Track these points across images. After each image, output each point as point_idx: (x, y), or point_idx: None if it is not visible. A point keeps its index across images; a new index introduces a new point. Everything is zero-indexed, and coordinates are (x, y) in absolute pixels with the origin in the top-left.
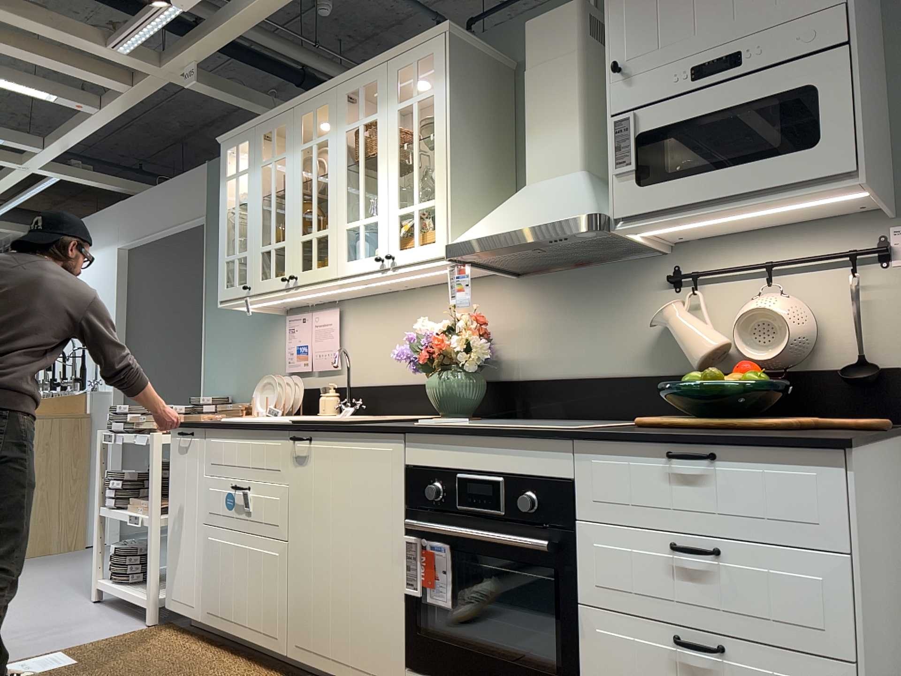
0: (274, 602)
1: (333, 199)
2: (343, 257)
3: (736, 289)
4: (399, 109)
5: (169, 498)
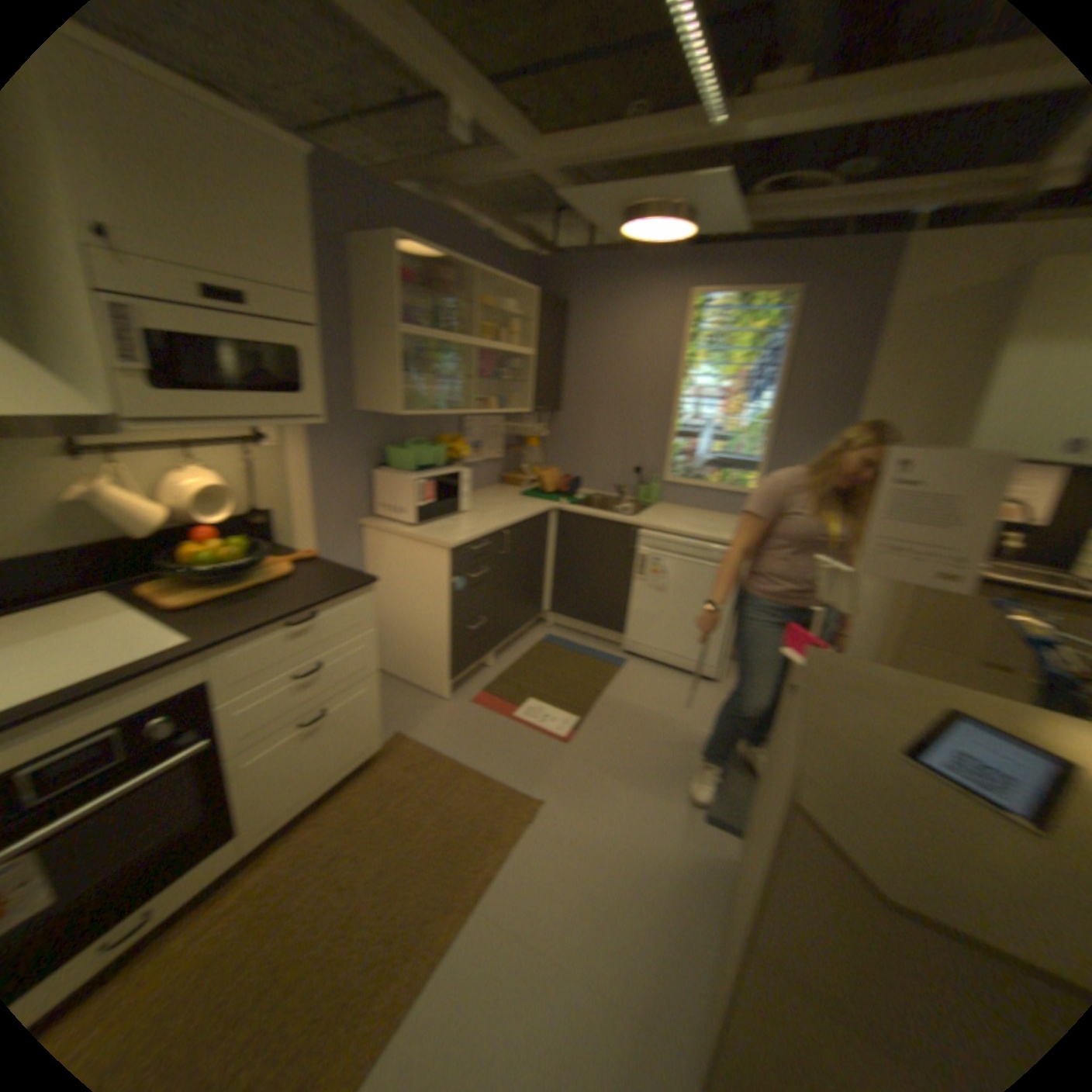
0: None
1: None
2: None
3: (157, 458)
4: None
5: None
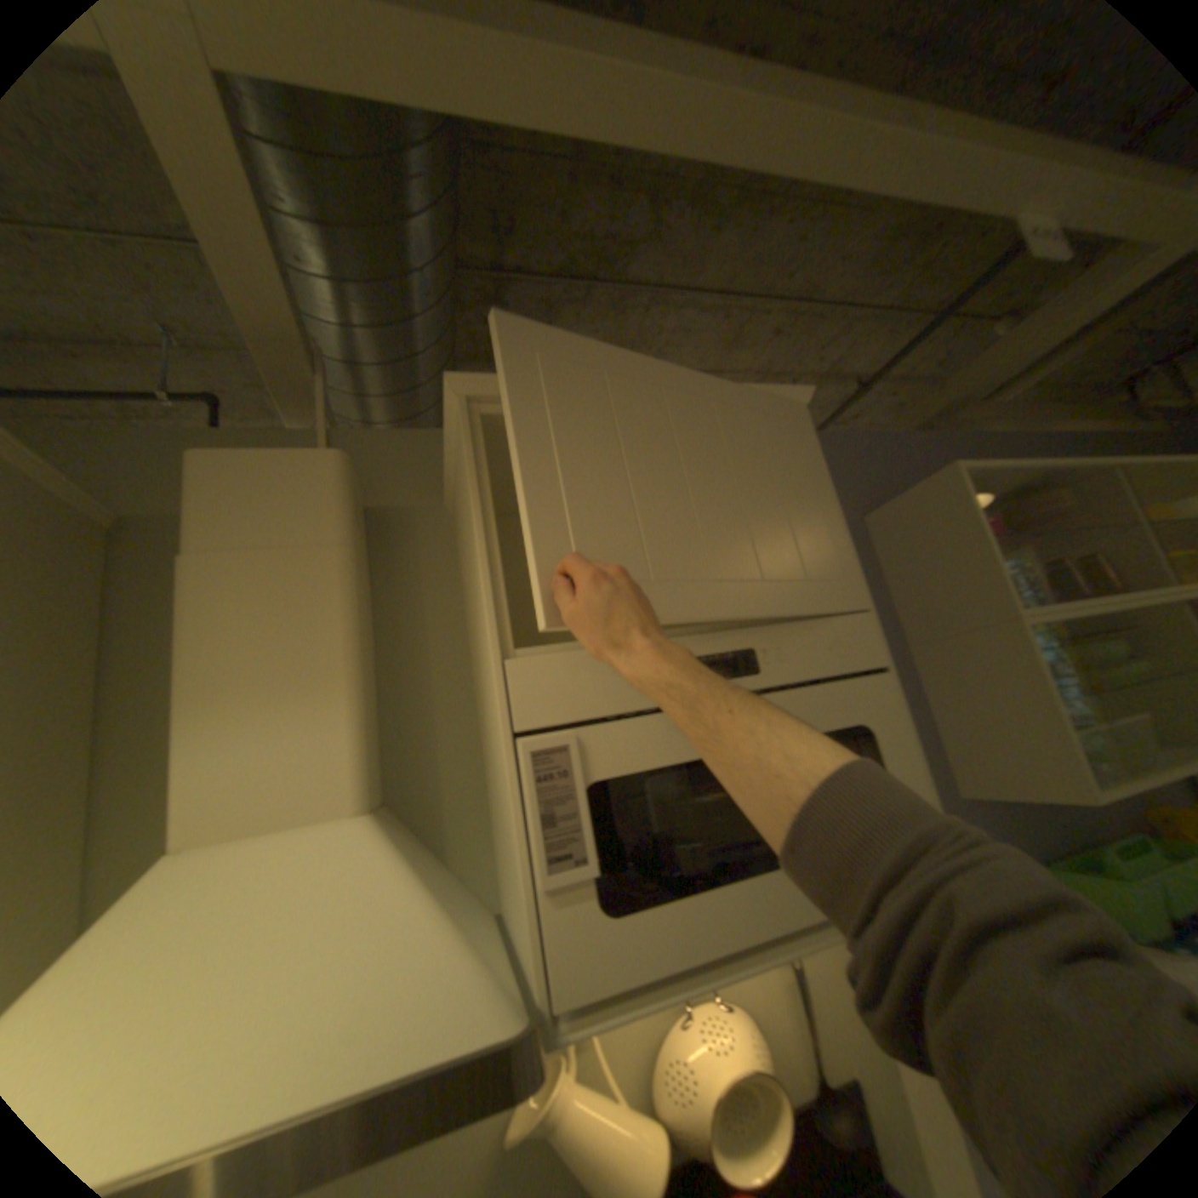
0: None
1: None
2: None
3: None
4: None
5: None
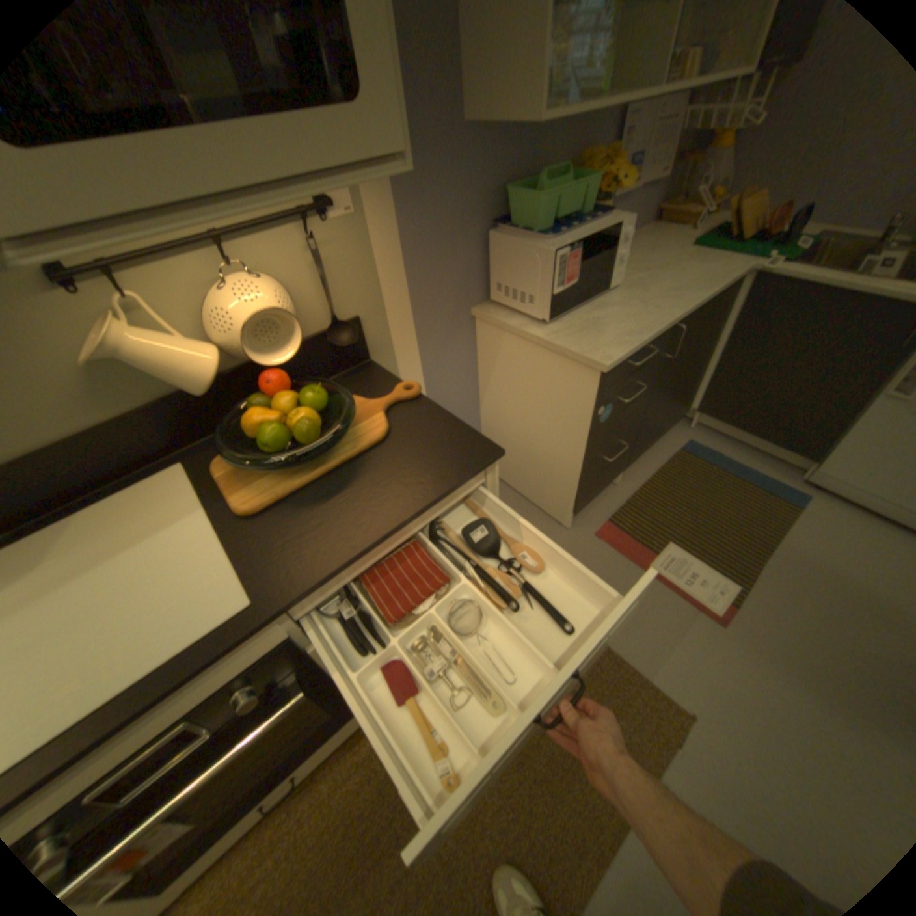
0: None
1: None
2: None
3: (175, 270)
4: None
5: None
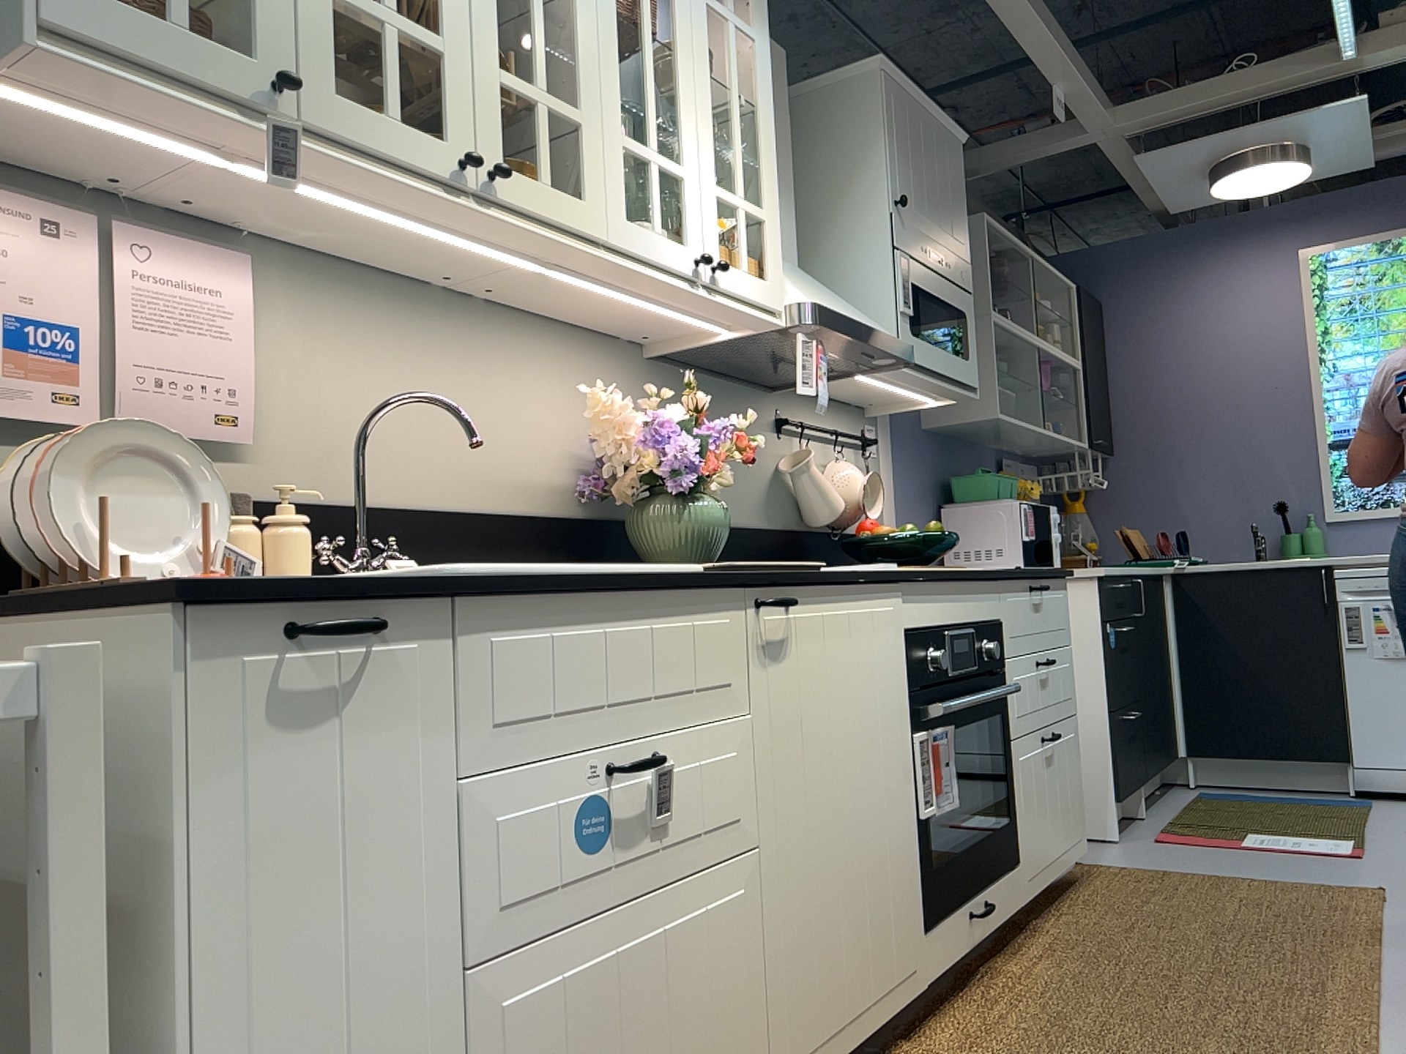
0: (741, 1013)
1: (592, 55)
2: (622, 207)
3: (814, 448)
4: (710, 6)
5: (176, 992)
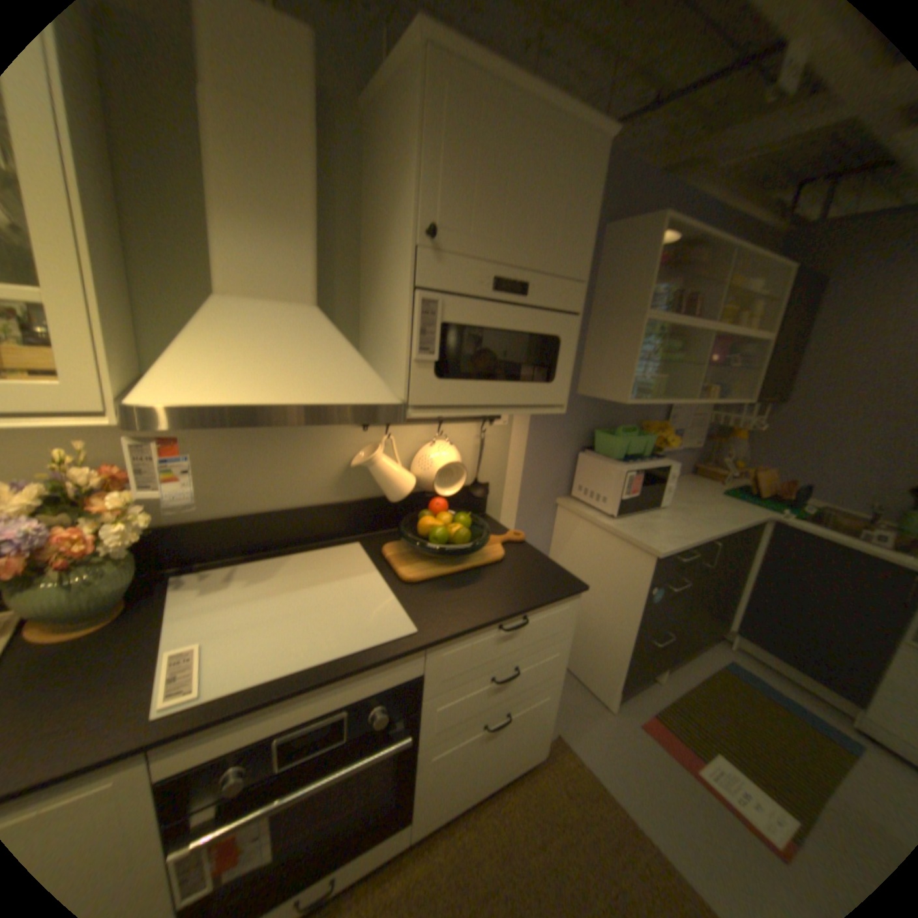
0: None
1: None
2: None
3: (413, 431)
4: None
5: None
